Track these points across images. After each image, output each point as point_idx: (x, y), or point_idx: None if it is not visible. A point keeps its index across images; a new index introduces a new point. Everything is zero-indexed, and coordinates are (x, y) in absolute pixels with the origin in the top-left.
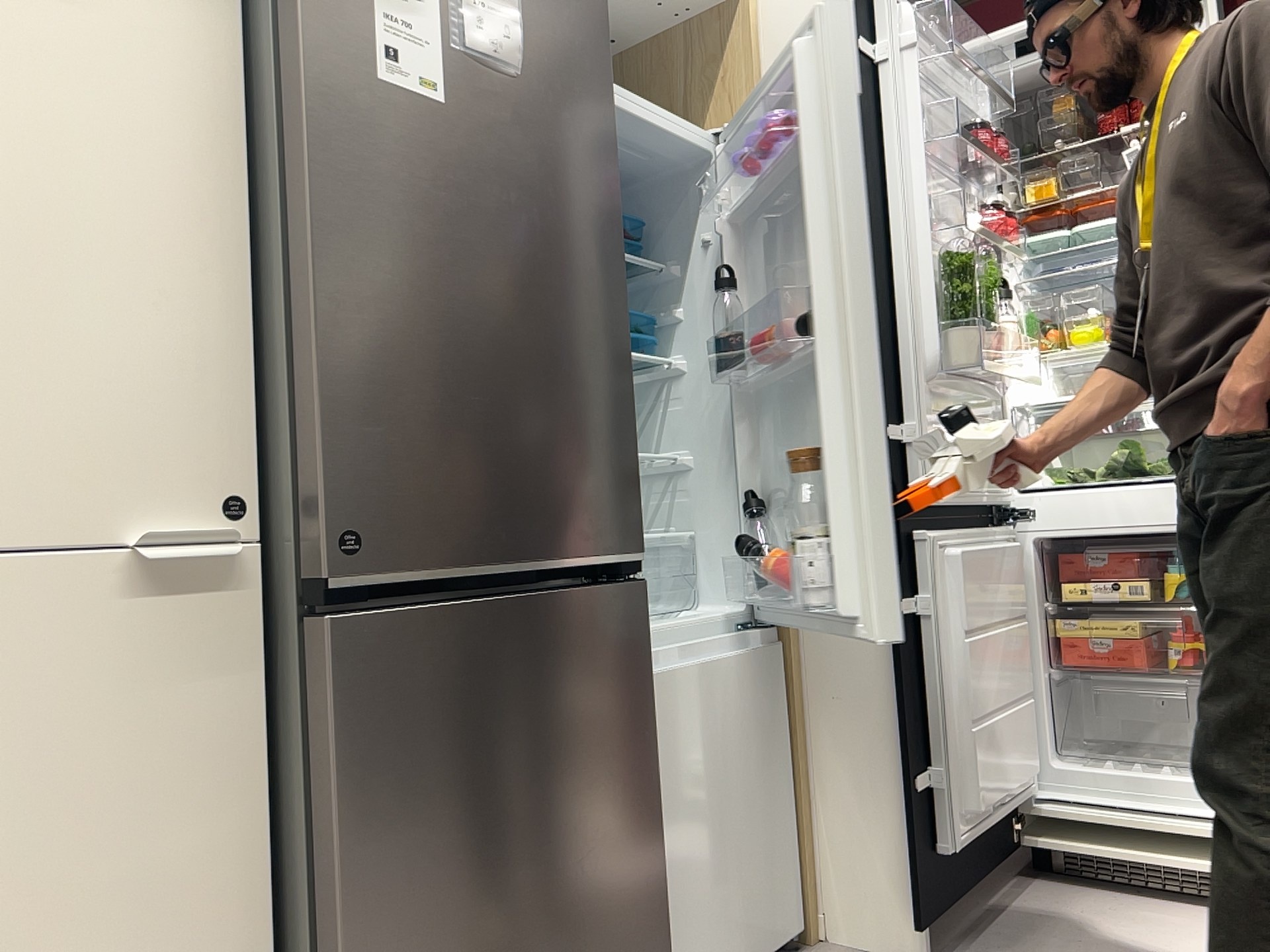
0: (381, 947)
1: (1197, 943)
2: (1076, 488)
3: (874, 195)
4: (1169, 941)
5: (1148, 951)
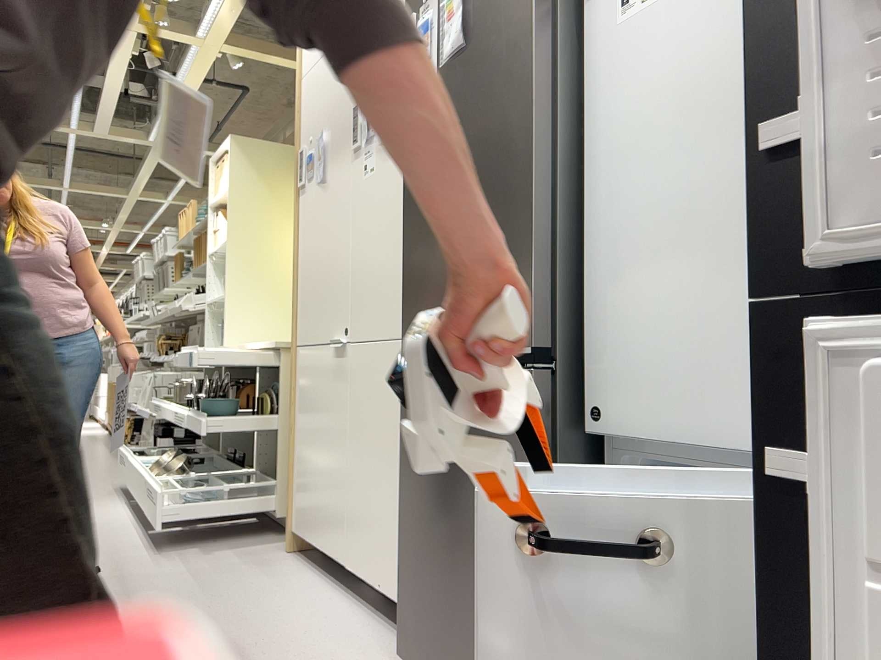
0: (408, 518)
1: None
2: None
3: None
4: None
5: None
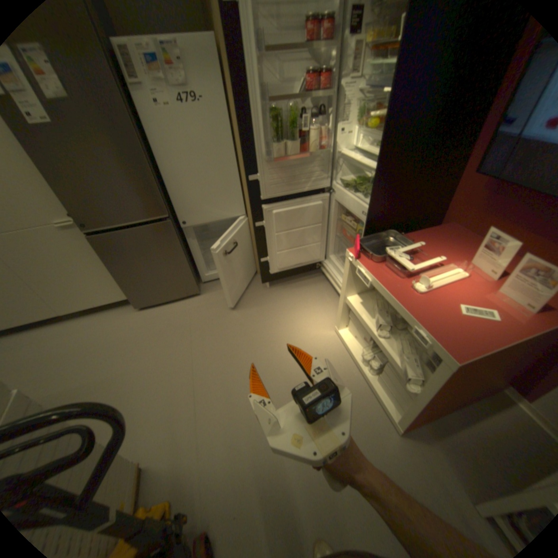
0: (121, 276)
1: (320, 307)
2: (344, 189)
3: (238, 86)
4: (315, 304)
5: (307, 304)
